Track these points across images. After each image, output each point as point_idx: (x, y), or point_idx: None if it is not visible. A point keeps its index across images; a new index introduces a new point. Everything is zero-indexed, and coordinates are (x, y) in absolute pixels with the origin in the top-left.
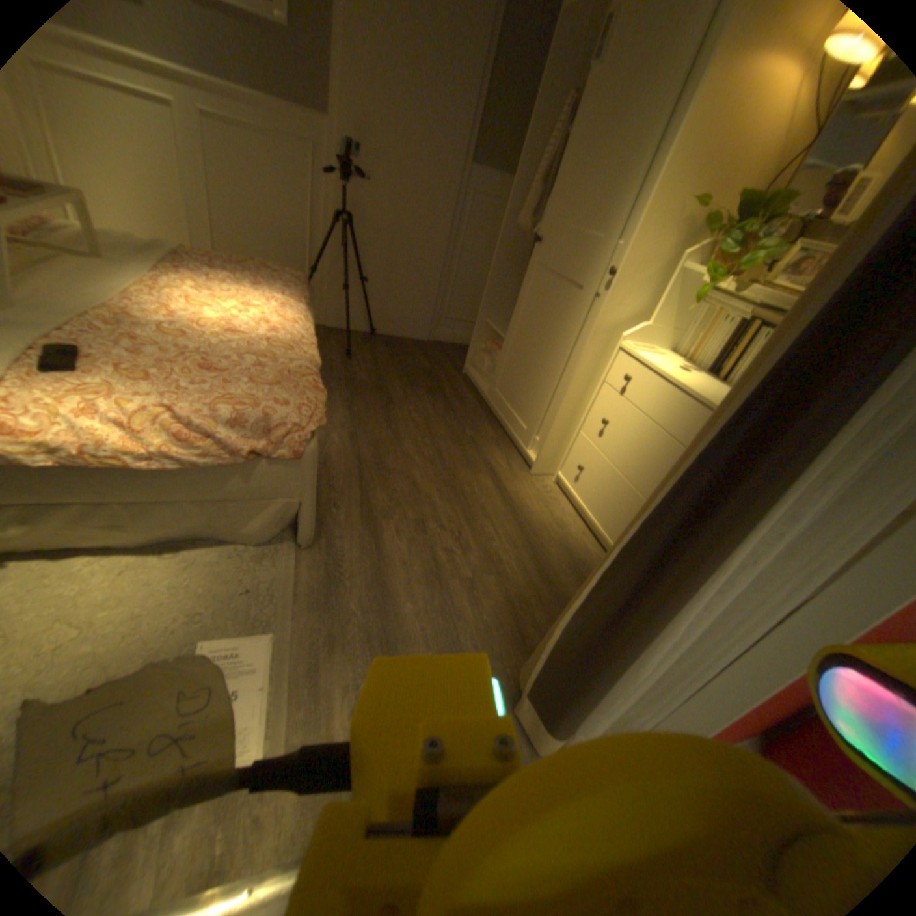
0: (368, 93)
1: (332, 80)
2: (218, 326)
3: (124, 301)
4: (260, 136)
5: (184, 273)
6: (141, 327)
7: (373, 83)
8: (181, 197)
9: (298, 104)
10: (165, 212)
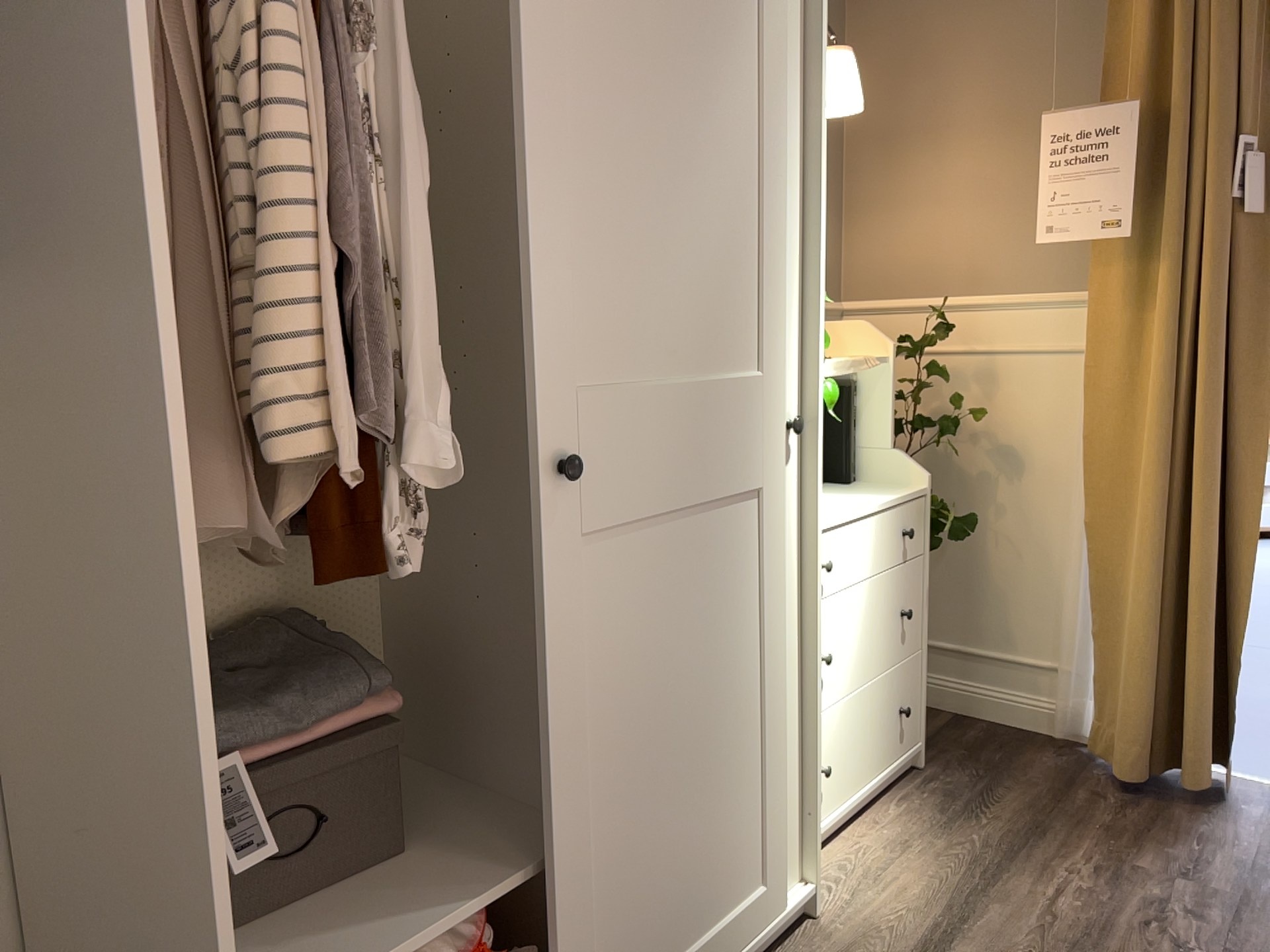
0: None
1: None
2: None
3: None
4: None
5: None
6: None
7: None
8: None
9: None
10: None
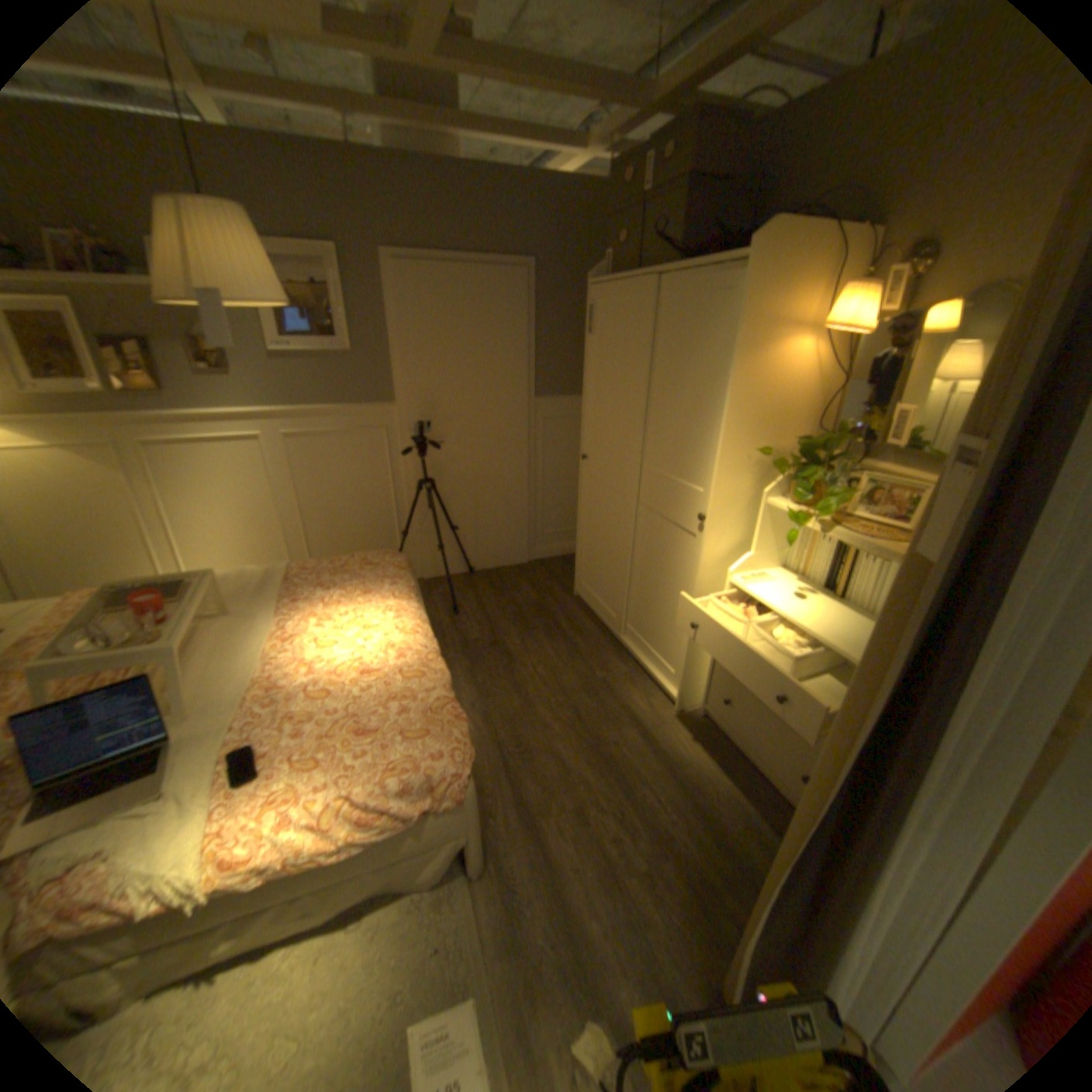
0: (427, 376)
1: (393, 376)
2: (352, 672)
3: (265, 670)
4: (336, 438)
5: (303, 611)
6: (291, 703)
7: (431, 367)
8: (272, 508)
9: (367, 403)
10: (259, 525)
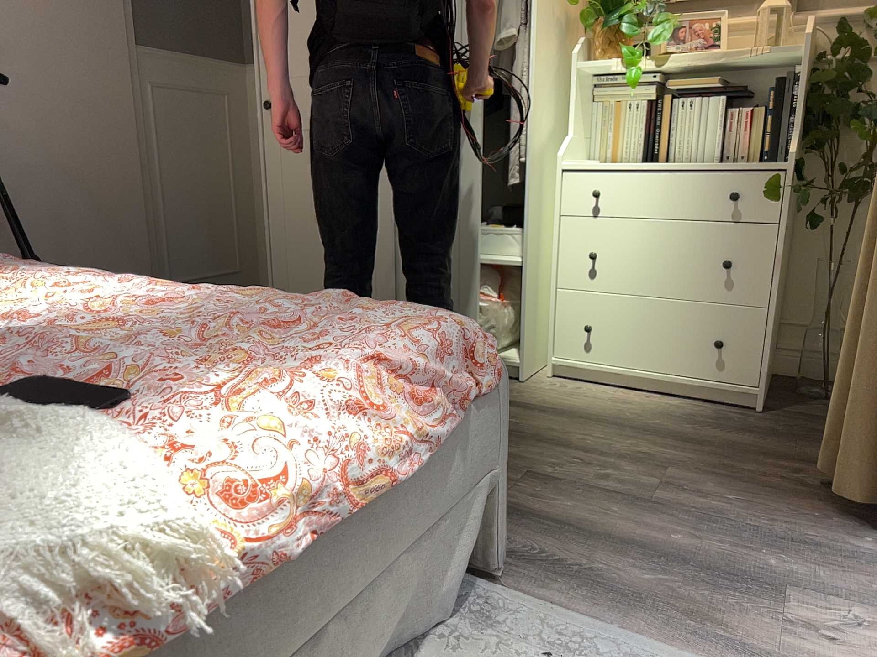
0: None
1: None
2: (122, 313)
3: None
4: None
5: None
6: (45, 342)
7: None
8: None
9: None
10: None
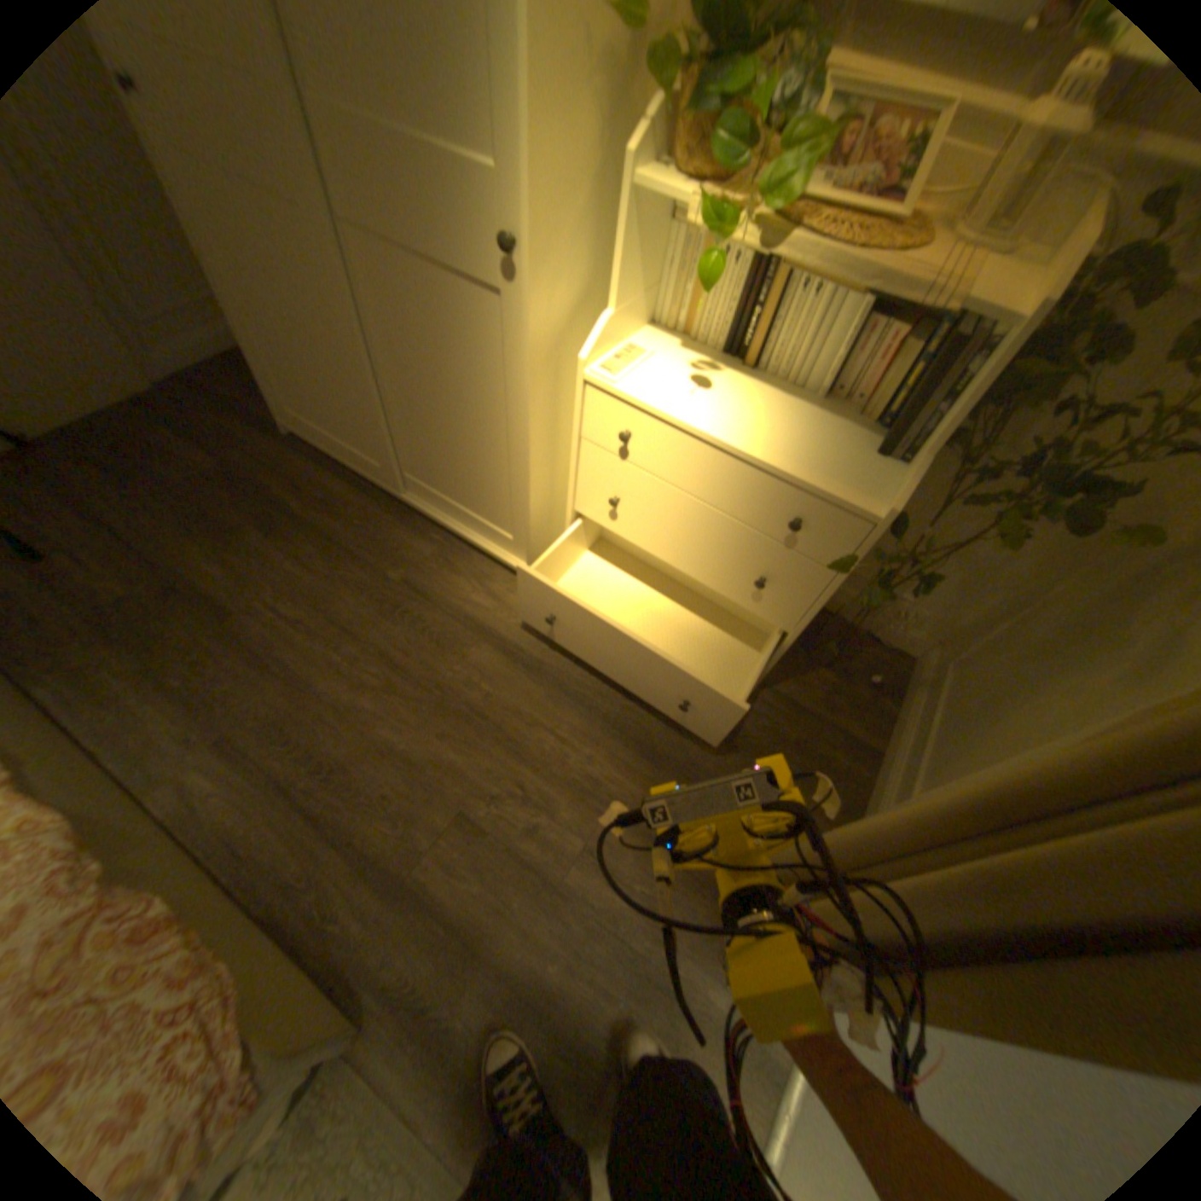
0: None
1: None
2: None
3: None
4: None
5: None
6: None
7: None
8: None
9: None
10: None
